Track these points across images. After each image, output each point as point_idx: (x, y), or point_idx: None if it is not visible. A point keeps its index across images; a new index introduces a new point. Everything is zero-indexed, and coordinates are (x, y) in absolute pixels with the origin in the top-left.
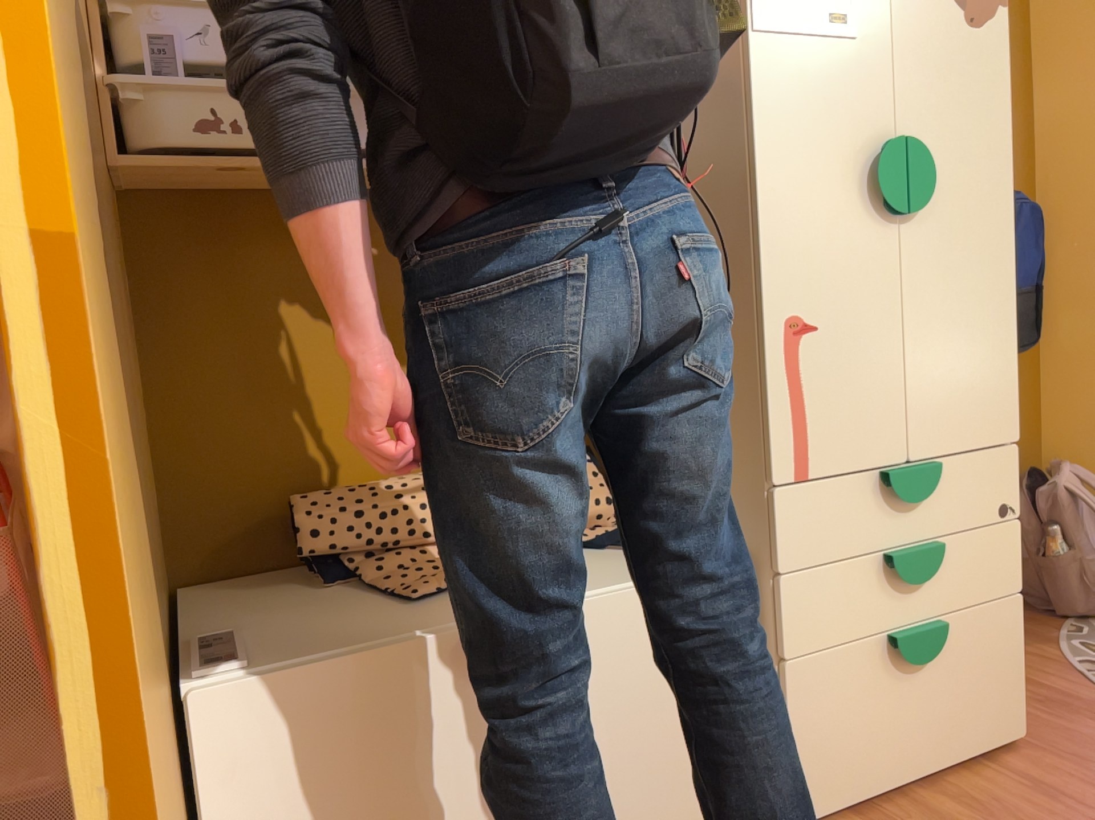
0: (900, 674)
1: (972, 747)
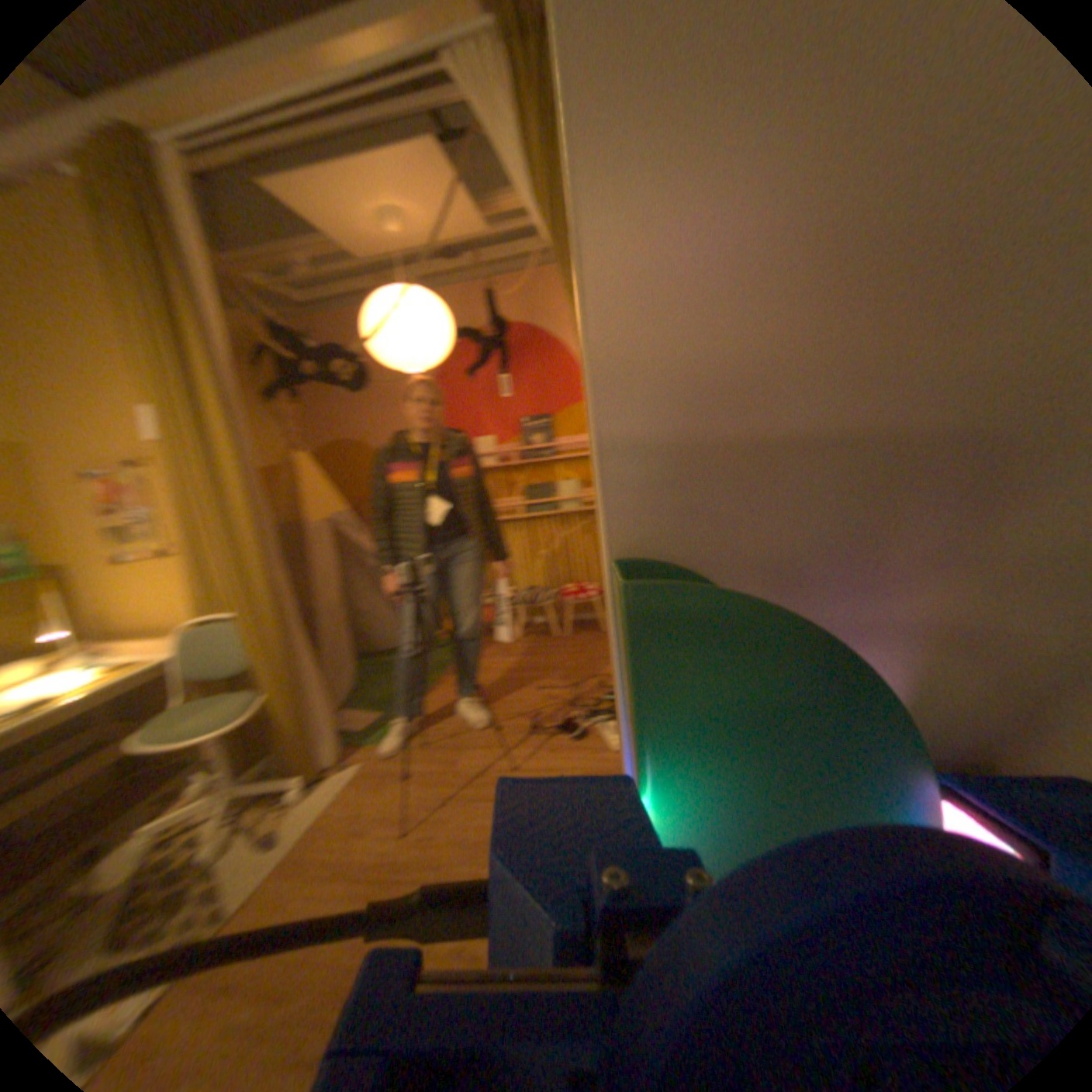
0: None
1: None
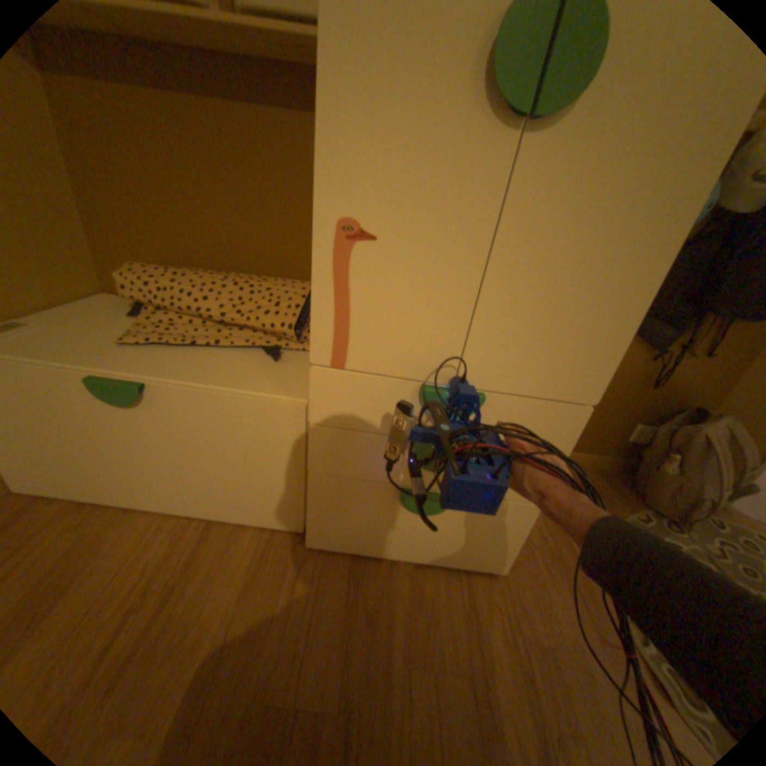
0: (403, 509)
1: (455, 562)
